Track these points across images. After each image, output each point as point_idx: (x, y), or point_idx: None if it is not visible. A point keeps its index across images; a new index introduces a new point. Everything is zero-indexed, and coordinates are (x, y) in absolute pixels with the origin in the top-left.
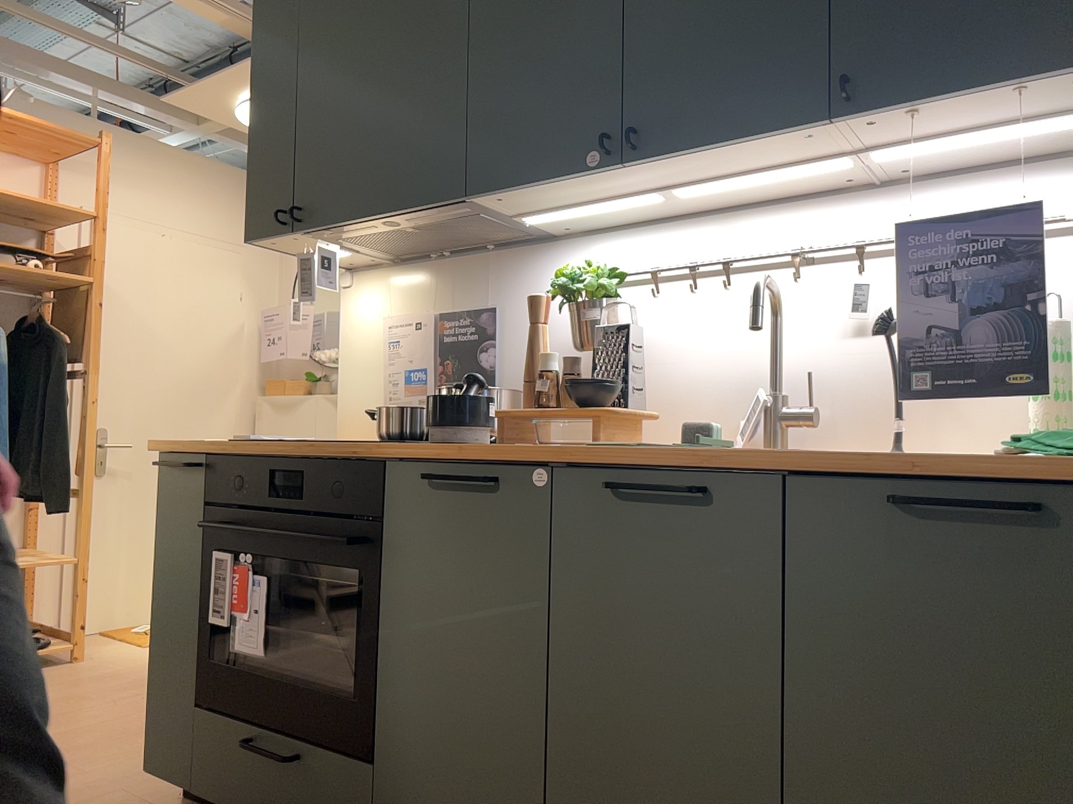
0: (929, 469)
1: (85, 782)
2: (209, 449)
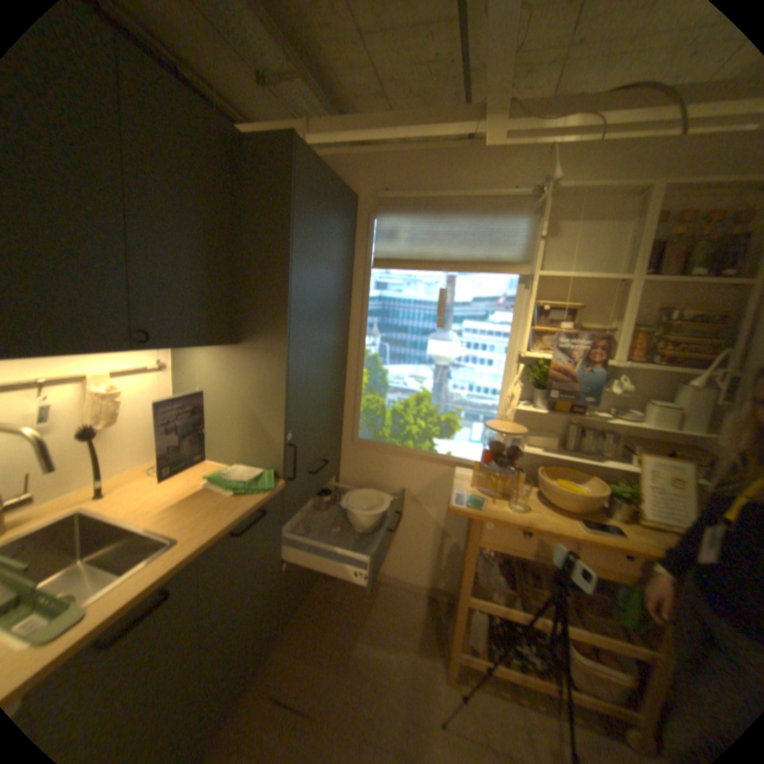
0: (242, 518)
1: None
2: None
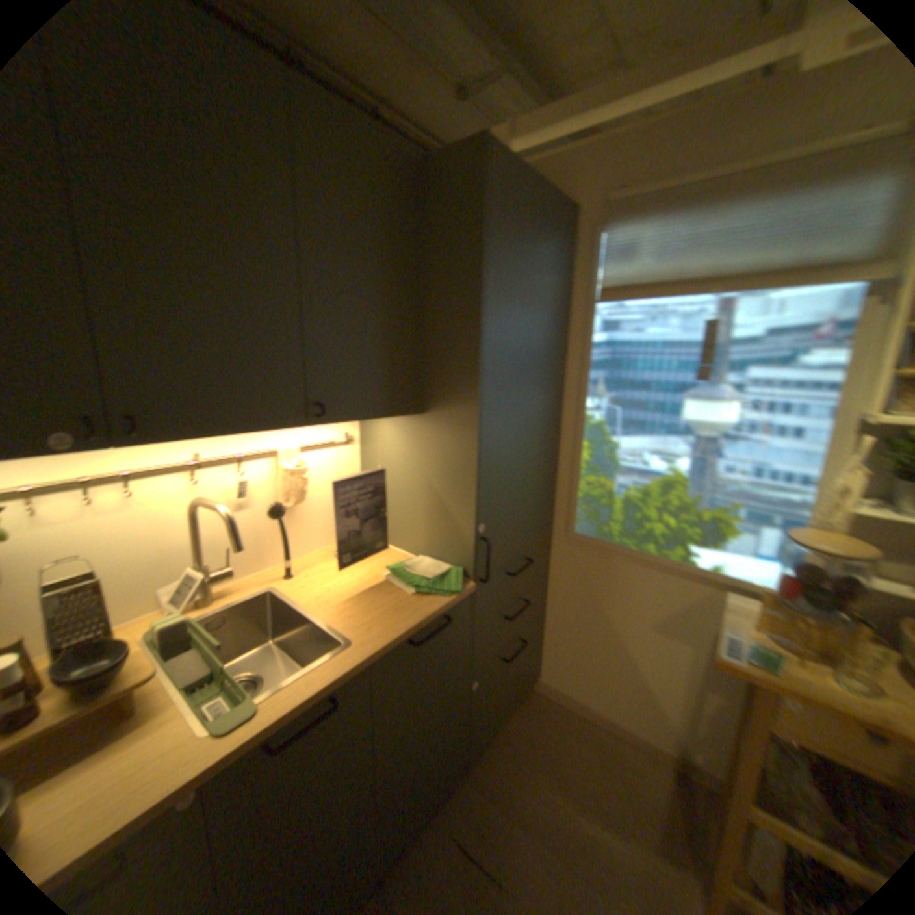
0: (422, 625)
1: None
2: None
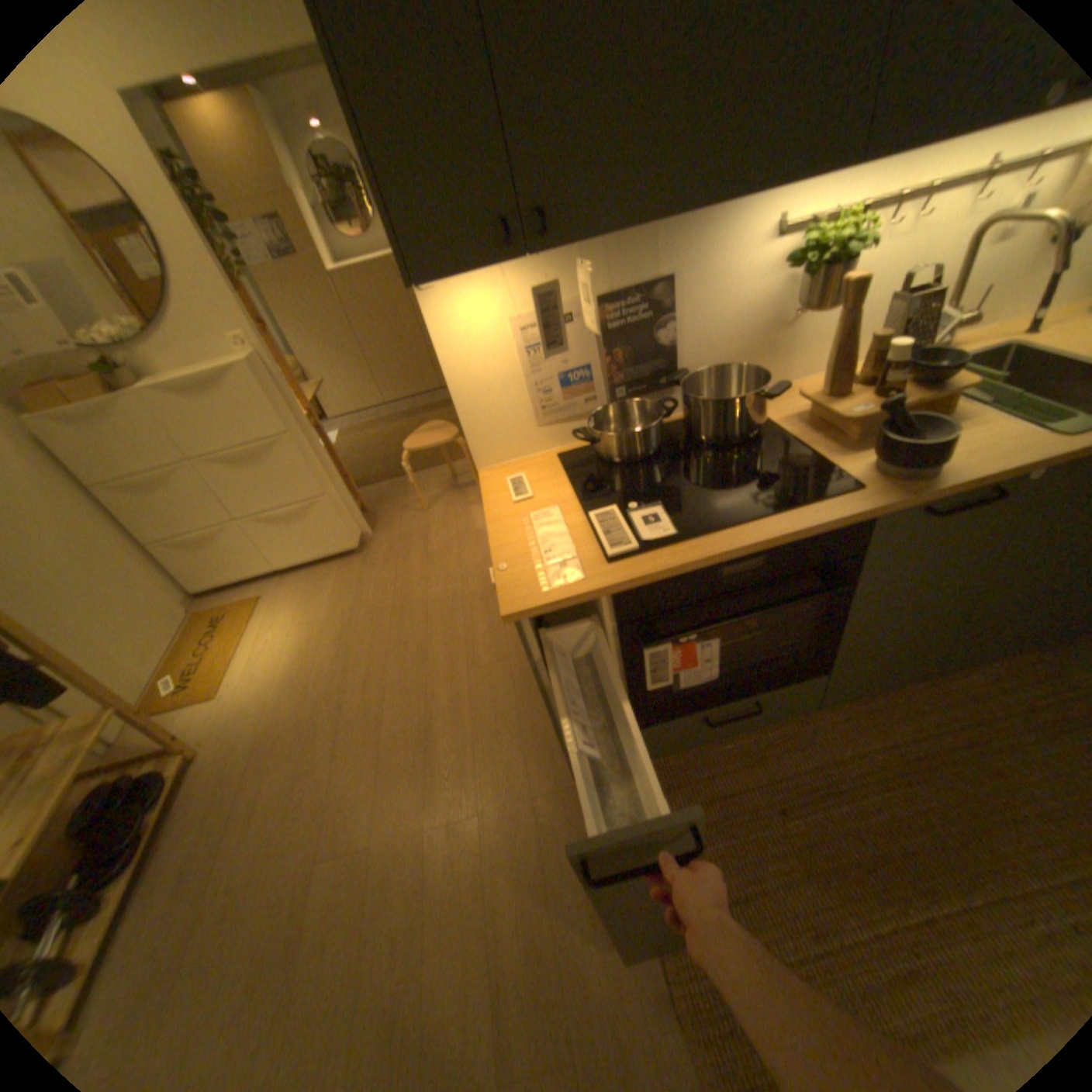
0: None
1: (493, 817)
2: (608, 584)
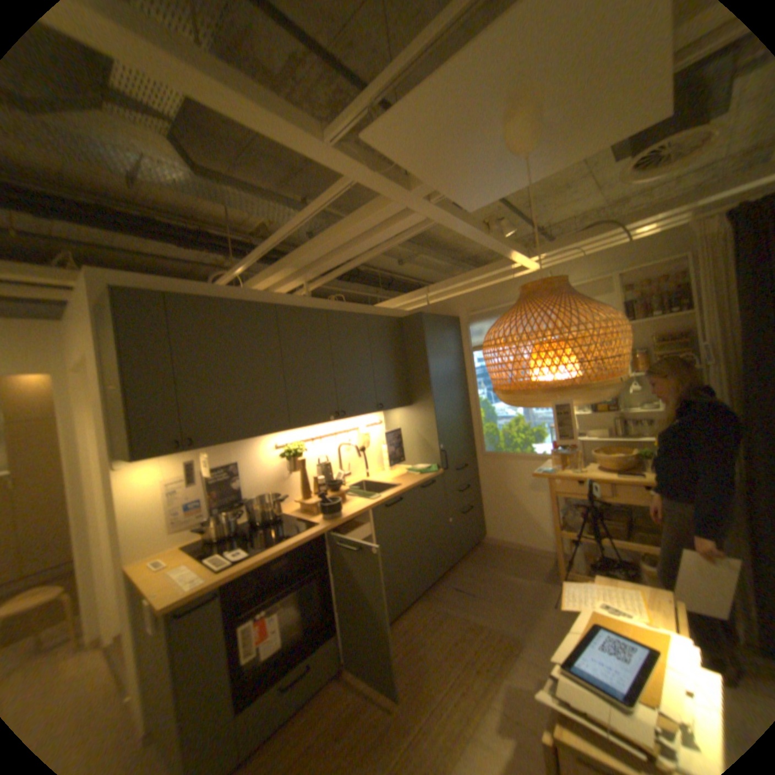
0: (424, 481)
1: None
2: (218, 583)
